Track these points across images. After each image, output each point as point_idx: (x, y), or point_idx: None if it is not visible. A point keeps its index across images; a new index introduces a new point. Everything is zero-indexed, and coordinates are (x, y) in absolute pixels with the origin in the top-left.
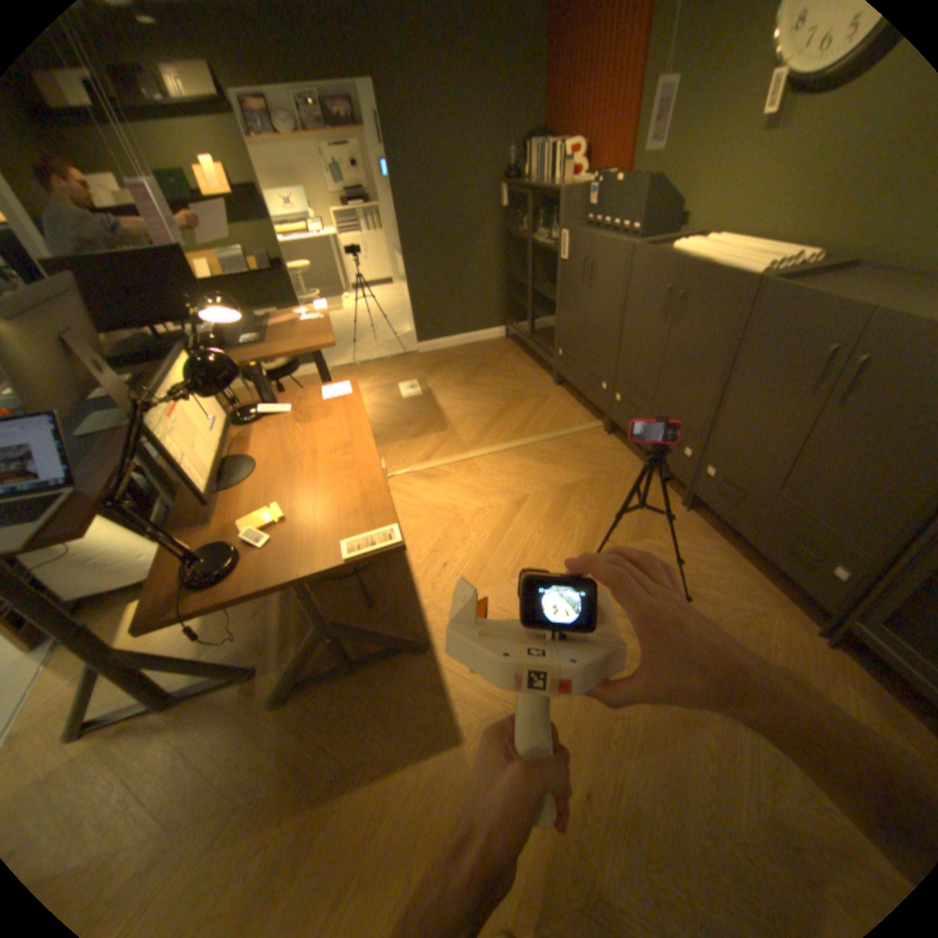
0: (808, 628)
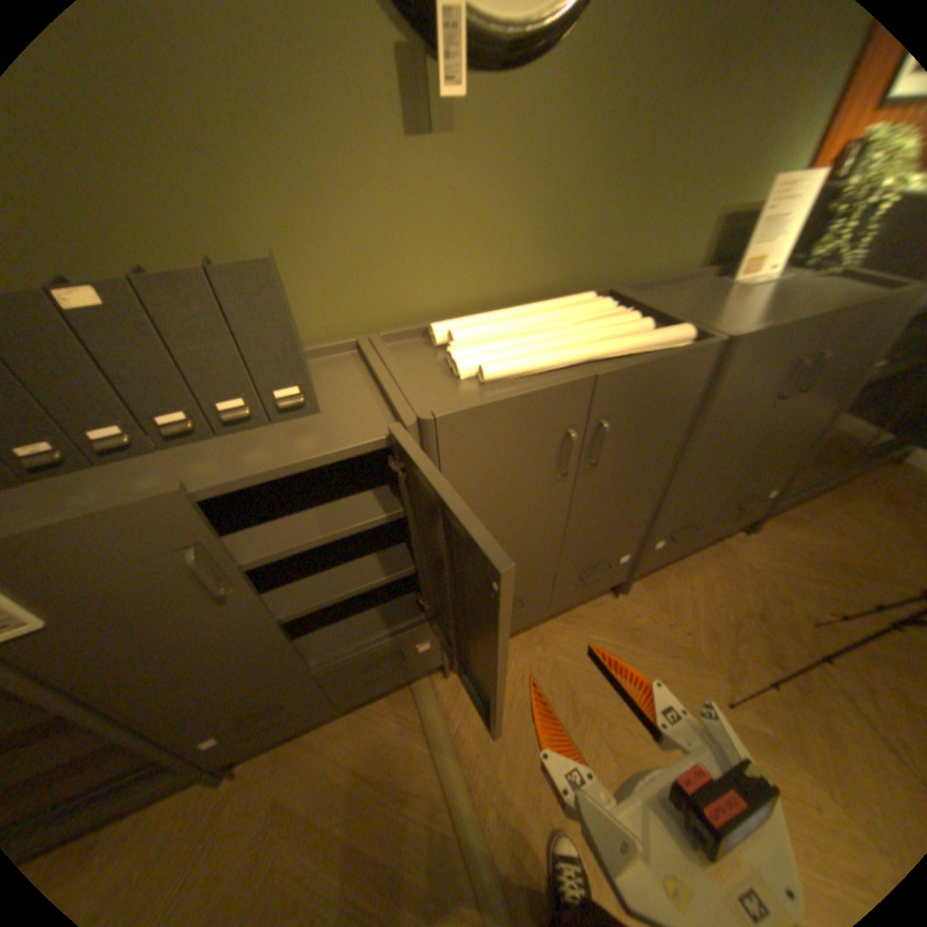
0: (744, 541)
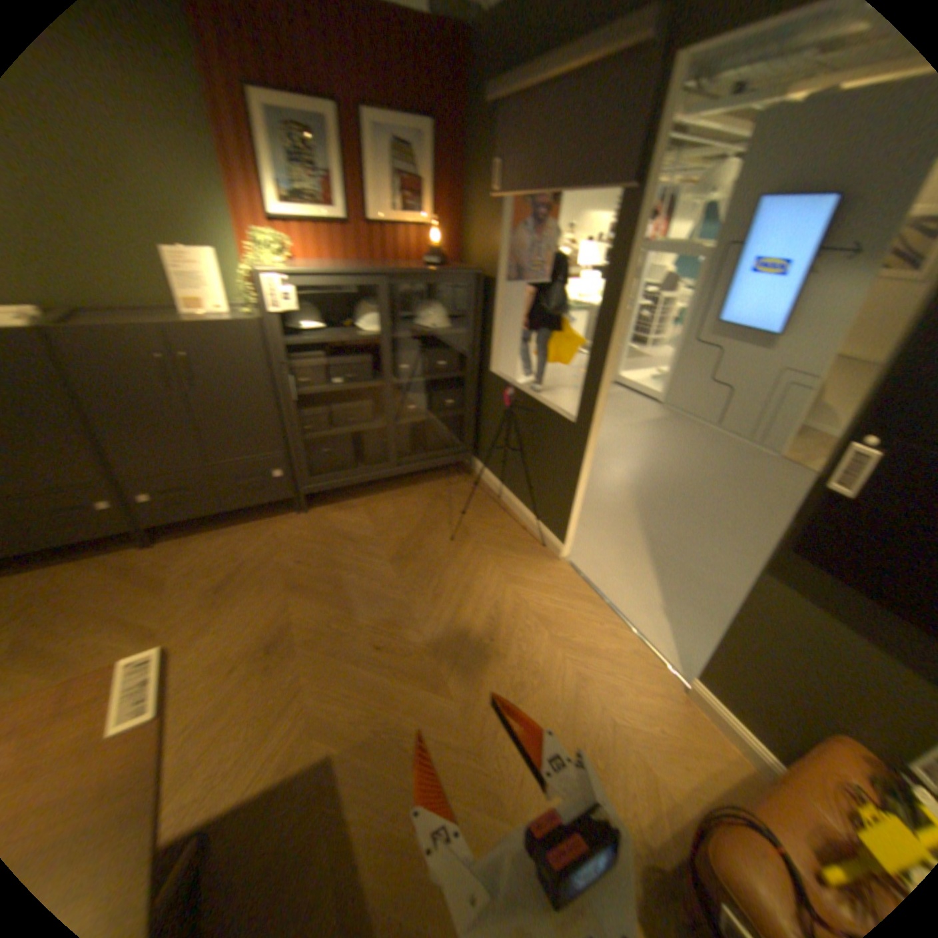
0: (292, 519)
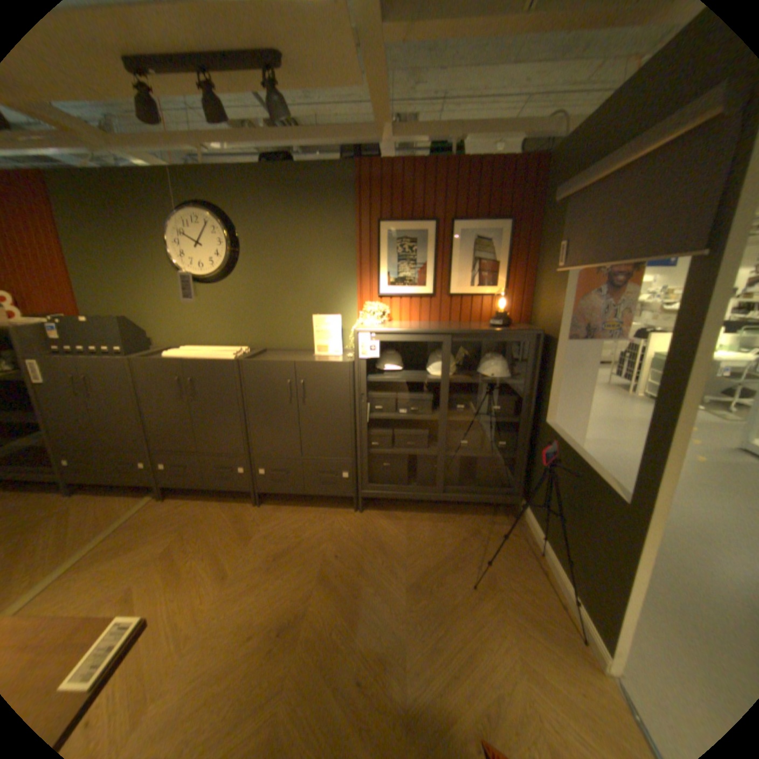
0: (348, 514)
